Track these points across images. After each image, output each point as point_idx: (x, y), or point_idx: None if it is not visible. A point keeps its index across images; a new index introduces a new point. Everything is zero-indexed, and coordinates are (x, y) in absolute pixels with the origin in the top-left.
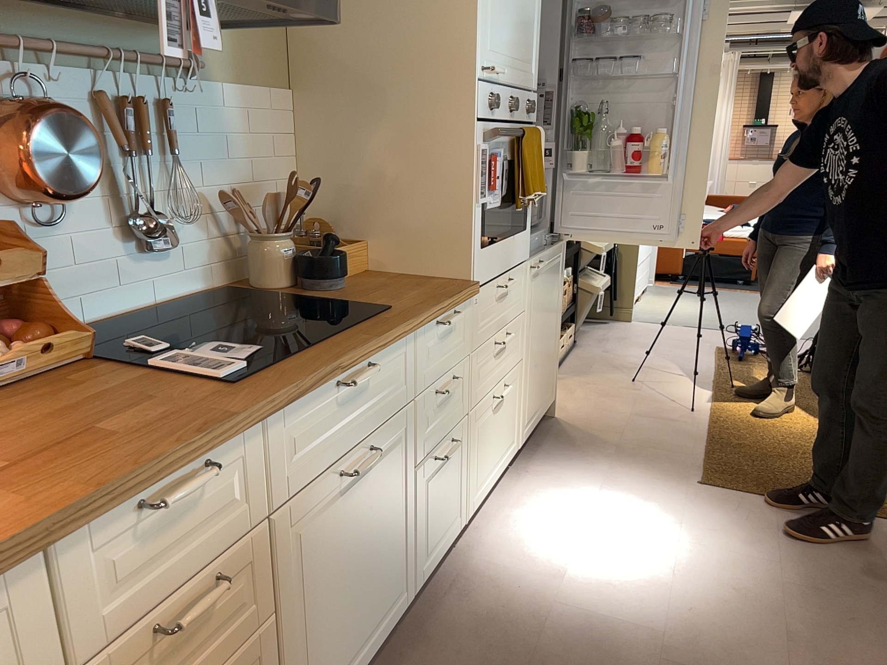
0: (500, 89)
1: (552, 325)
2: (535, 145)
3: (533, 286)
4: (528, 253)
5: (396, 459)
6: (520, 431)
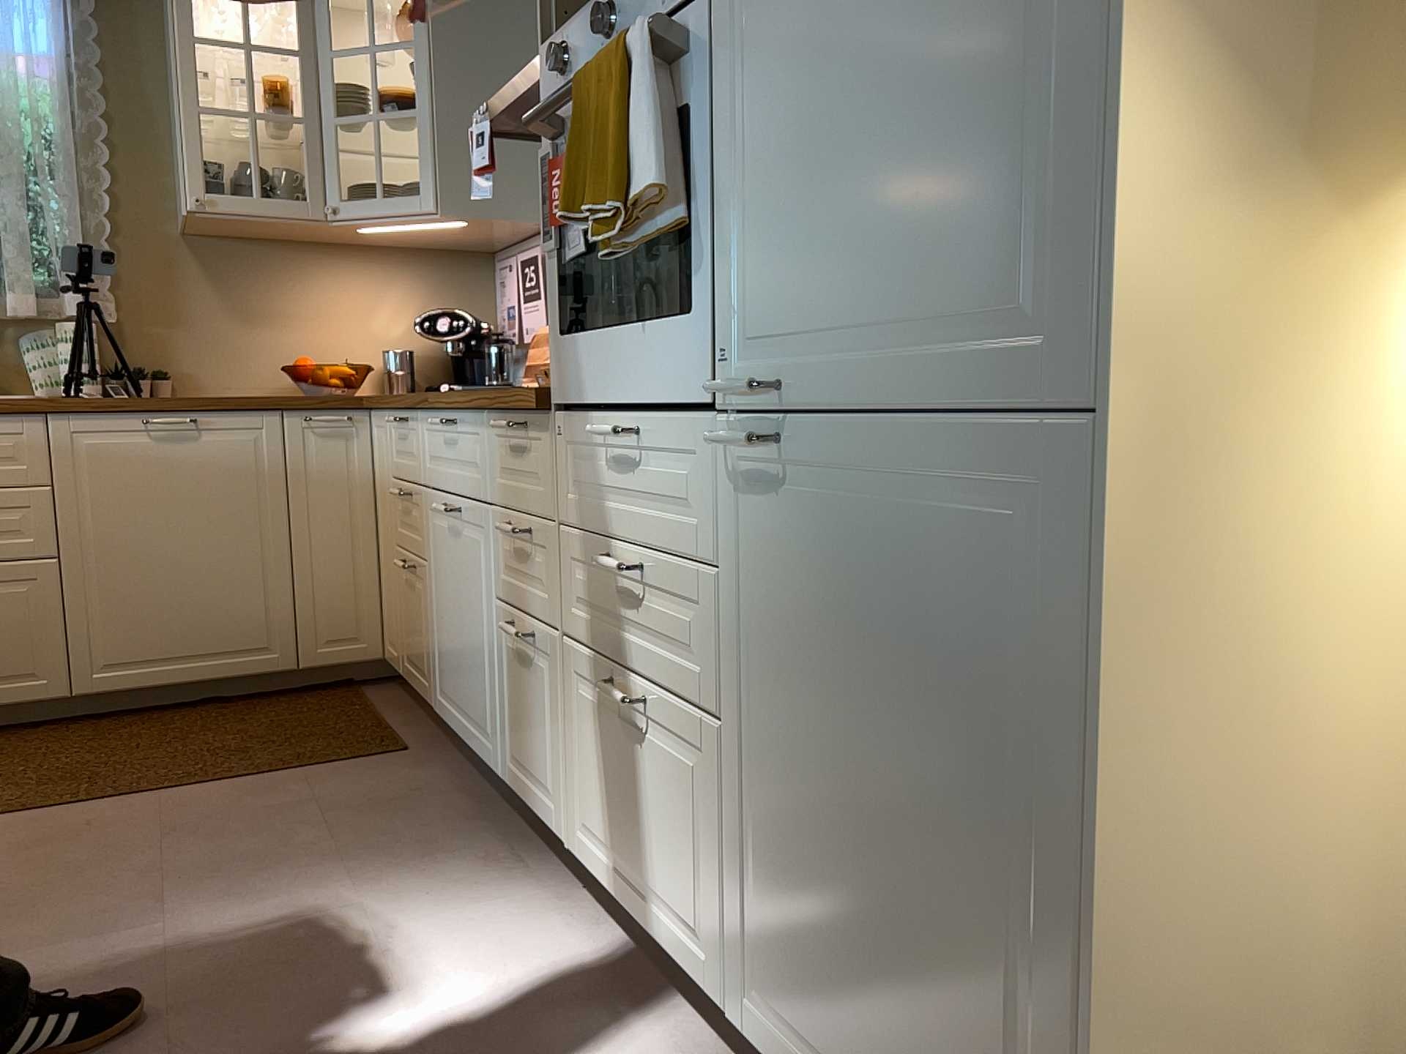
0: (589, 11)
1: (961, 834)
2: (602, 87)
3: (755, 517)
4: (709, 387)
5: (479, 557)
6: (737, 977)
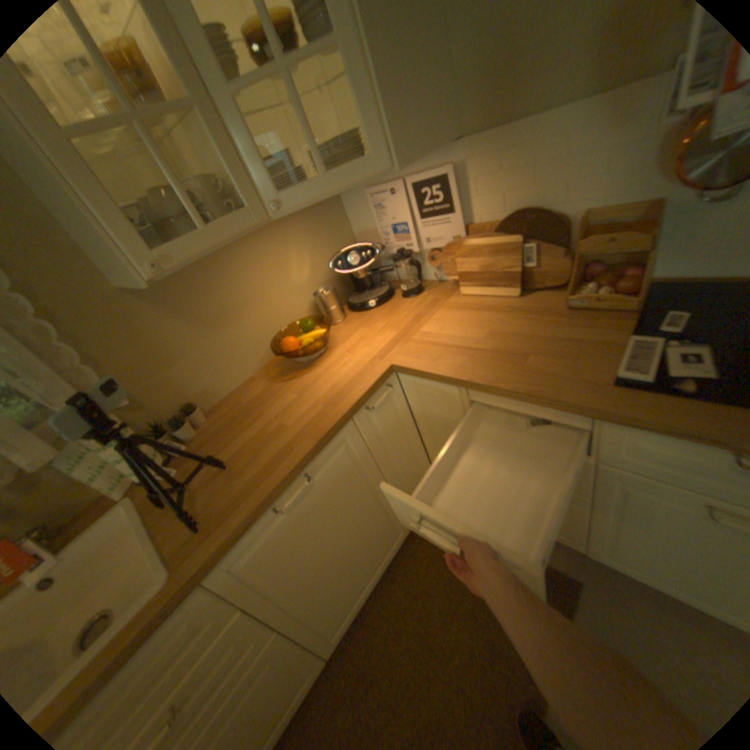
0: None
1: None
2: None
3: None
4: None
5: None
6: None
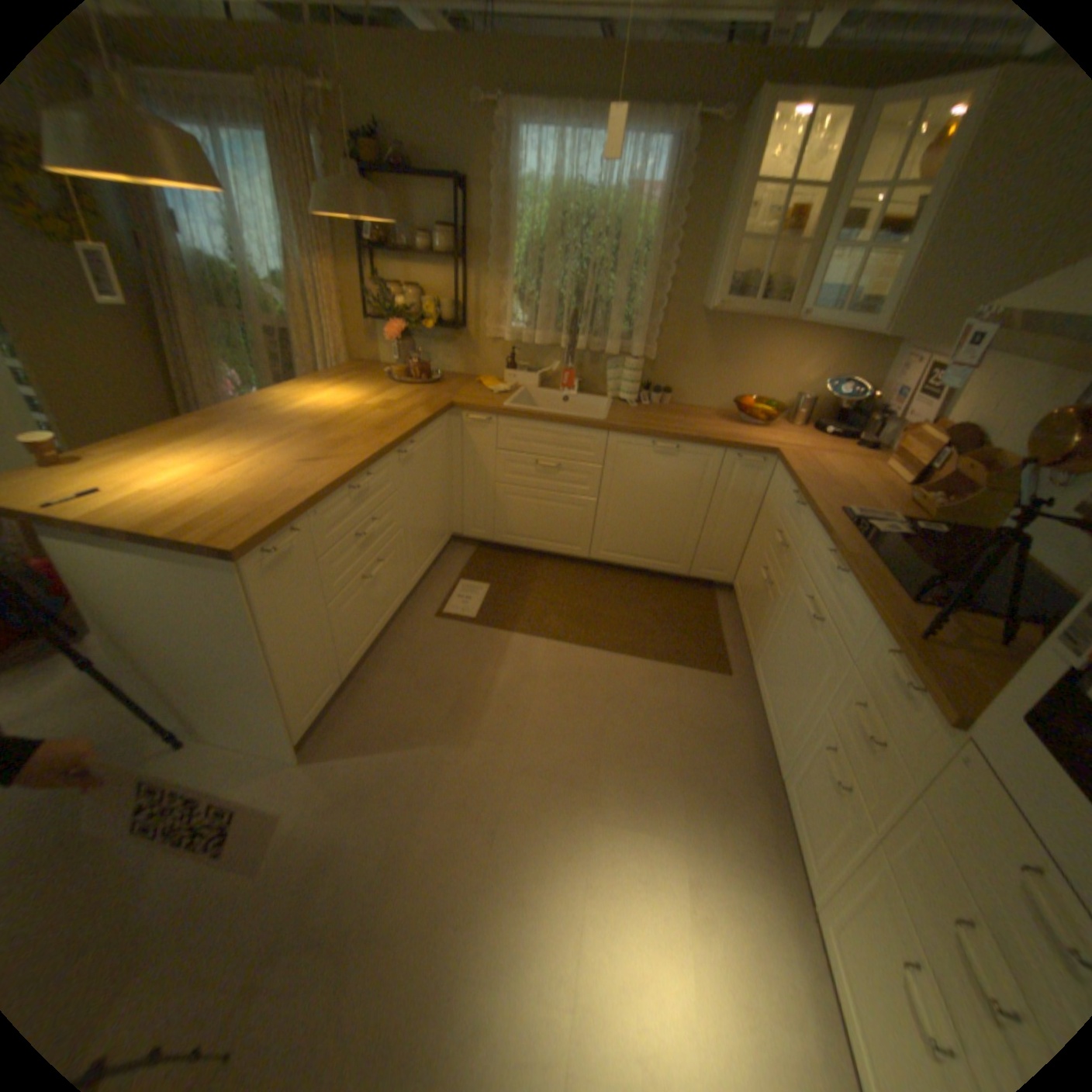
0: None
1: None
2: None
3: None
4: None
5: (825, 669)
6: None
